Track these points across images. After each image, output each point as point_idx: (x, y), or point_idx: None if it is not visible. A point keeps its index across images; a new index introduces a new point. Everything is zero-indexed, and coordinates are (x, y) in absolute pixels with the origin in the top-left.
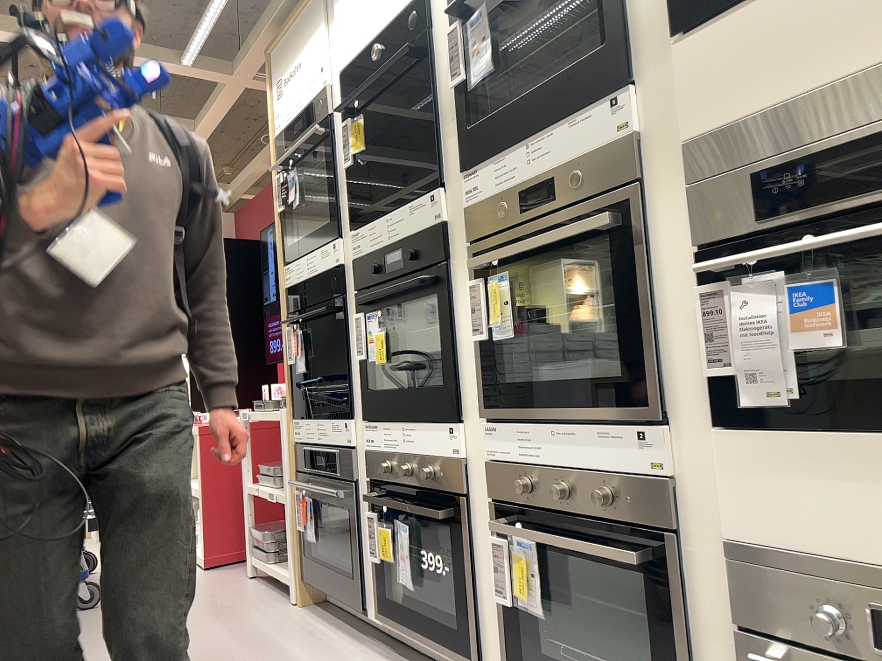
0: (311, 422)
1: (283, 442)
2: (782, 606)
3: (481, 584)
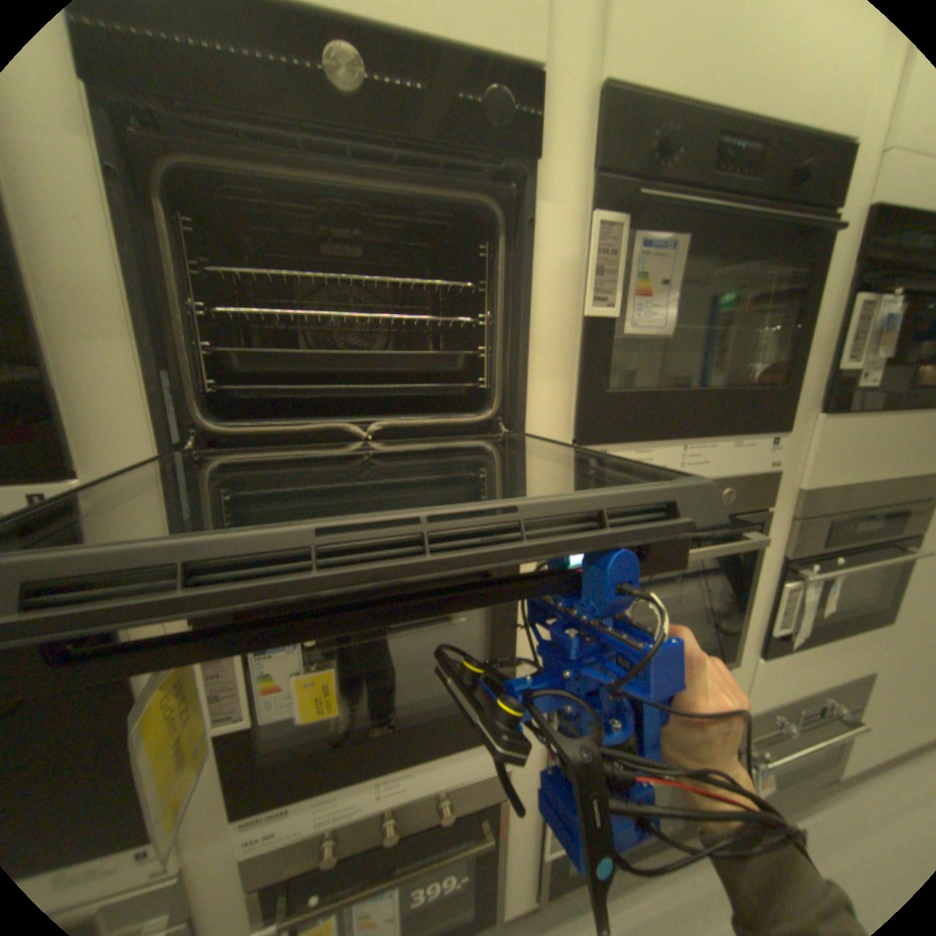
0: None
1: None
2: (767, 734)
3: (509, 858)
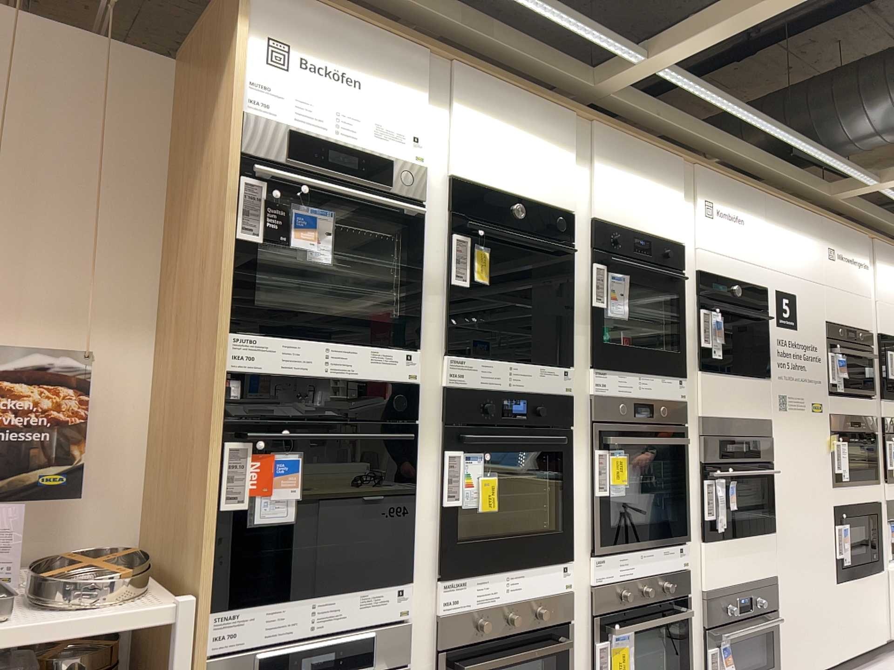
0: (293, 605)
1: (188, 663)
2: (718, 610)
3: None
